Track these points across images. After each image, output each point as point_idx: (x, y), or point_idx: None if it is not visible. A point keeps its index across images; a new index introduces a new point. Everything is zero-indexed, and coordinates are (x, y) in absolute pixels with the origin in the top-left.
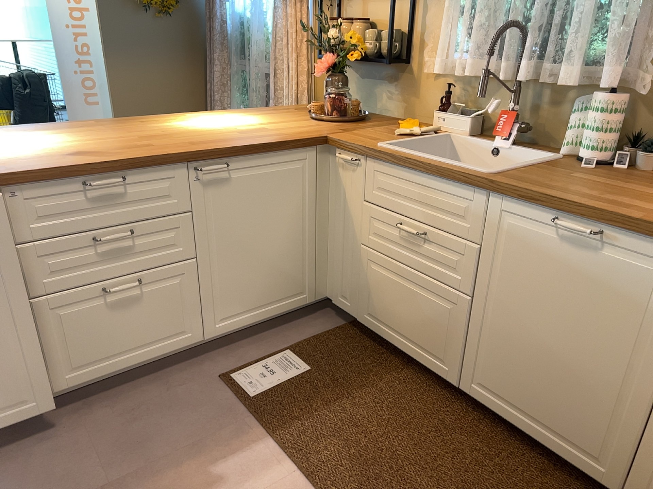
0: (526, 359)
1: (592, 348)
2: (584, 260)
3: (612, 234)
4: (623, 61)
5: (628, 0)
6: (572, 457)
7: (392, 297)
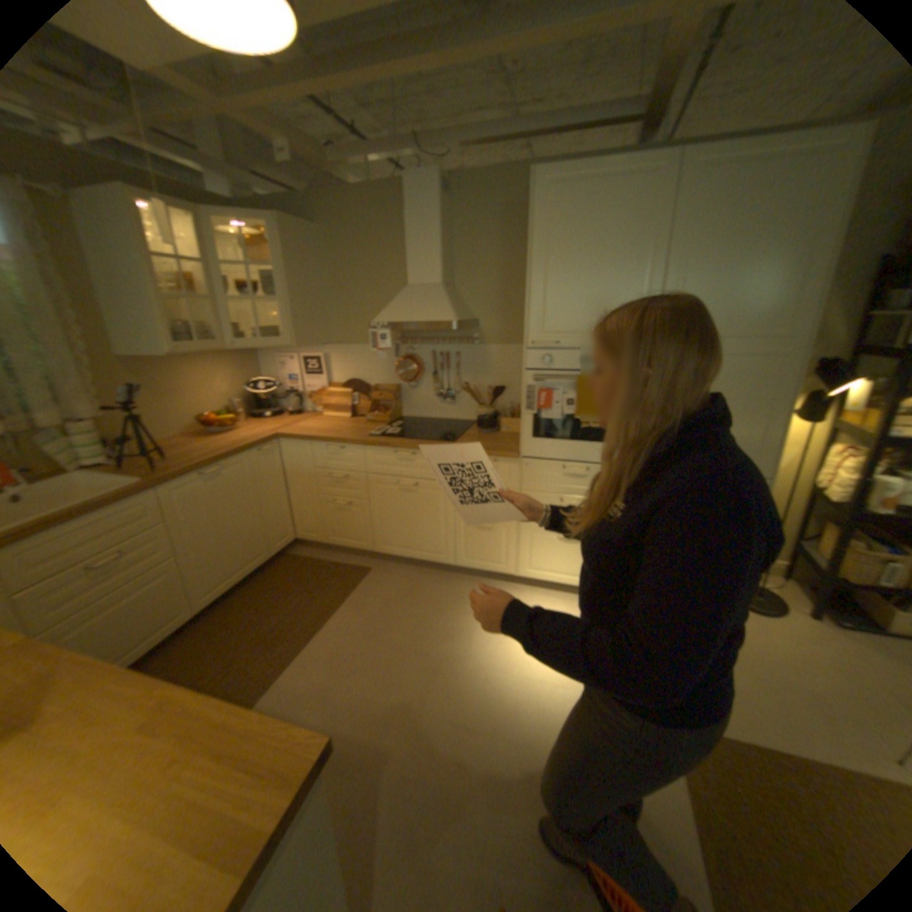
0: (220, 551)
1: (240, 515)
2: (220, 483)
3: (224, 464)
4: (84, 401)
5: (72, 366)
6: (255, 567)
7: (109, 634)
